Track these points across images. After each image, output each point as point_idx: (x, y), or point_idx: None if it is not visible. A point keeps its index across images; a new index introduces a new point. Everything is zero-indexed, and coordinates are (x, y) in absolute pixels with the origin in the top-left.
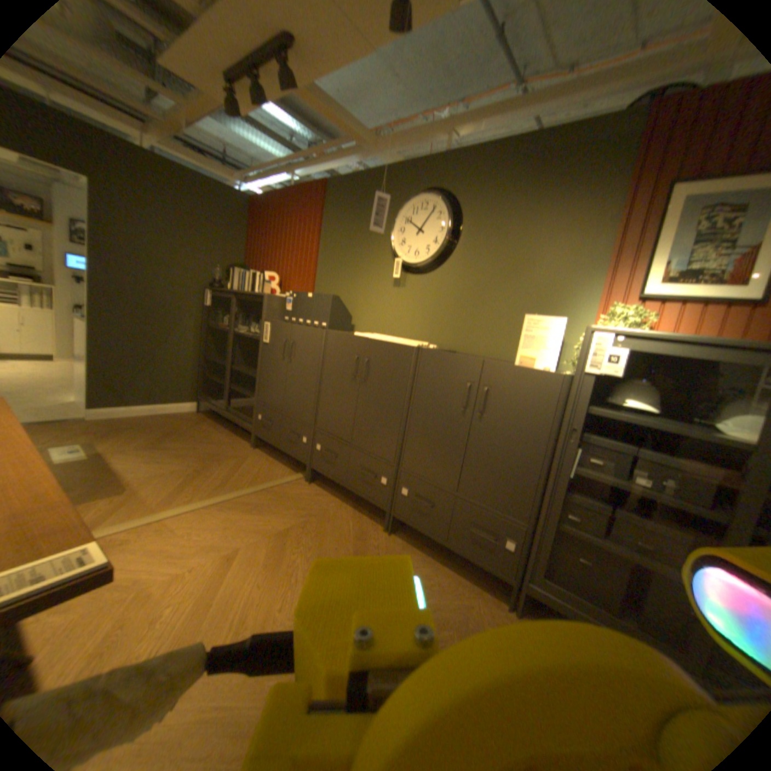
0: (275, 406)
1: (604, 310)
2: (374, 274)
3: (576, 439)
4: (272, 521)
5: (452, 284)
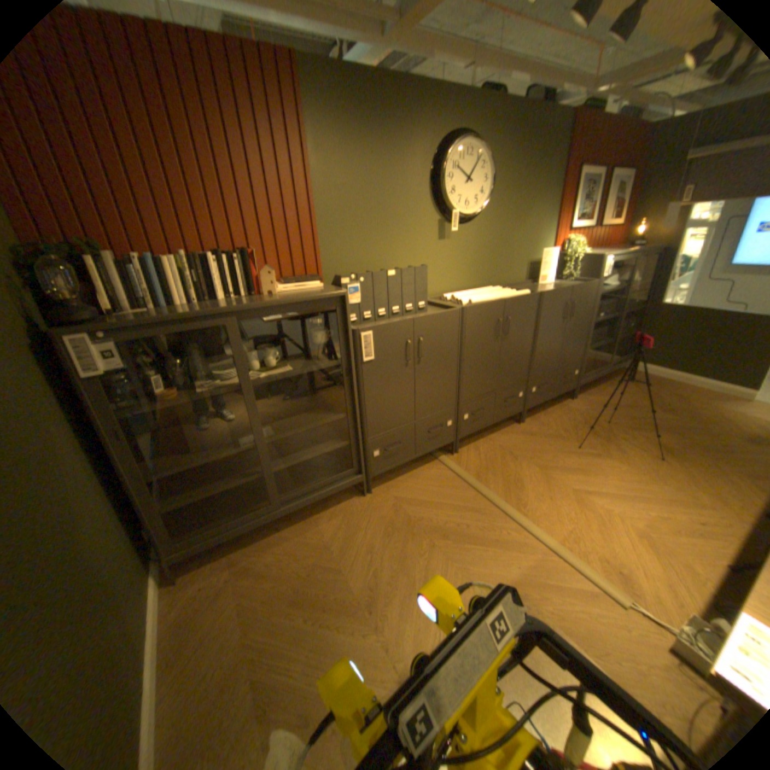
0: (401, 425)
1: (559, 240)
2: (415, 229)
3: (597, 310)
4: (531, 474)
5: (487, 232)
